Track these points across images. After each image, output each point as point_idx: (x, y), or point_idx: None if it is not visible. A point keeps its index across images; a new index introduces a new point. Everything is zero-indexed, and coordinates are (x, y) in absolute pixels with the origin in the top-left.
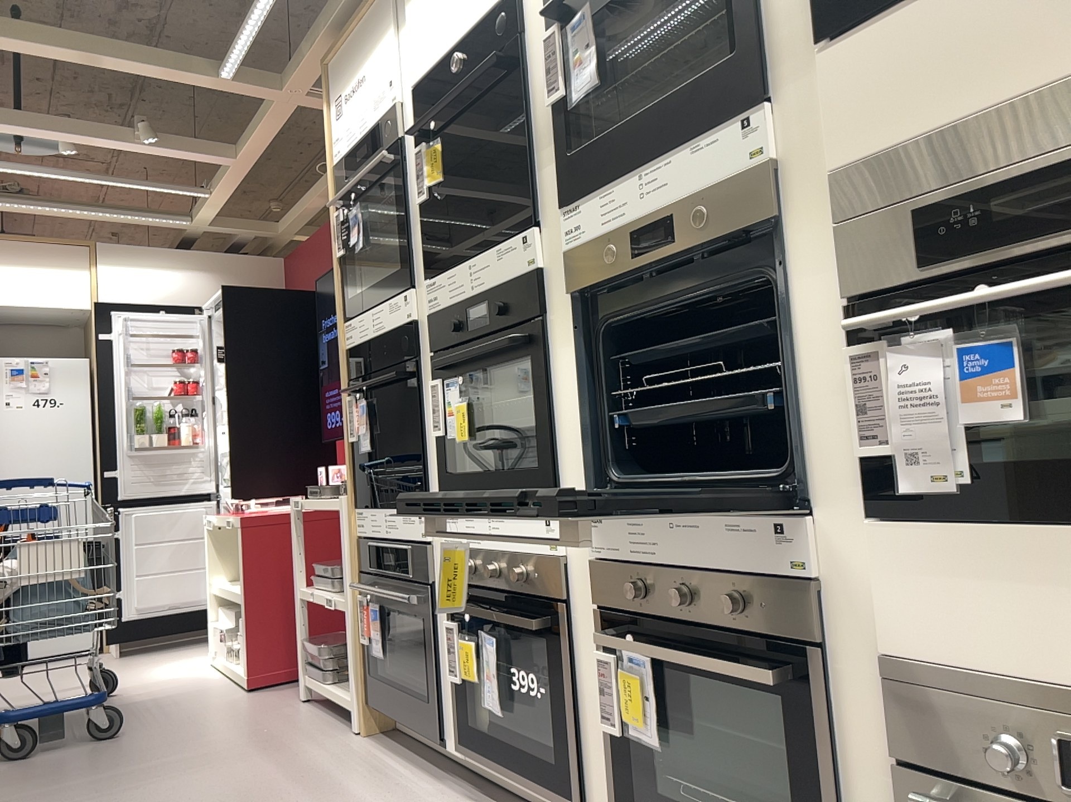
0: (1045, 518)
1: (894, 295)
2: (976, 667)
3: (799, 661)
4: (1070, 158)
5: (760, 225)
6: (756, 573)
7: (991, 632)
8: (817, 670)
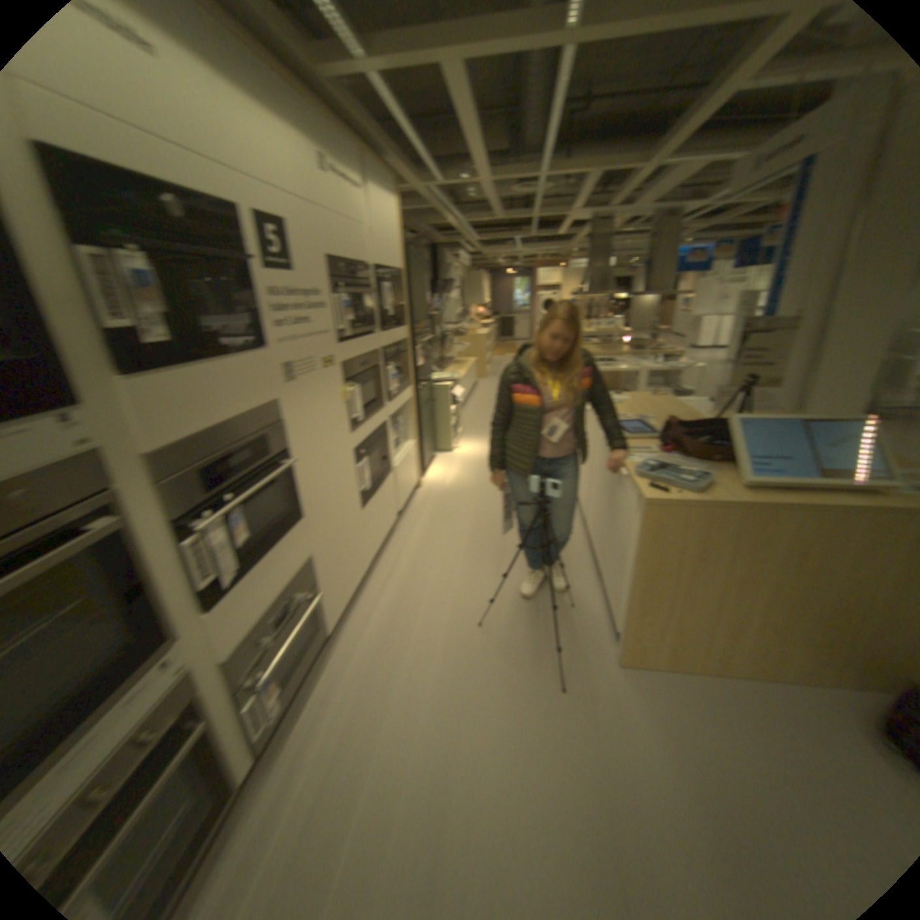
0: (257, 565)
1: (184, 511)
2: (250, 630)
3: (189, 716)
4: (246, 447)
5: (94, 493)
6: (155, 706)
7: (252, 614)
8: (198, 708)
